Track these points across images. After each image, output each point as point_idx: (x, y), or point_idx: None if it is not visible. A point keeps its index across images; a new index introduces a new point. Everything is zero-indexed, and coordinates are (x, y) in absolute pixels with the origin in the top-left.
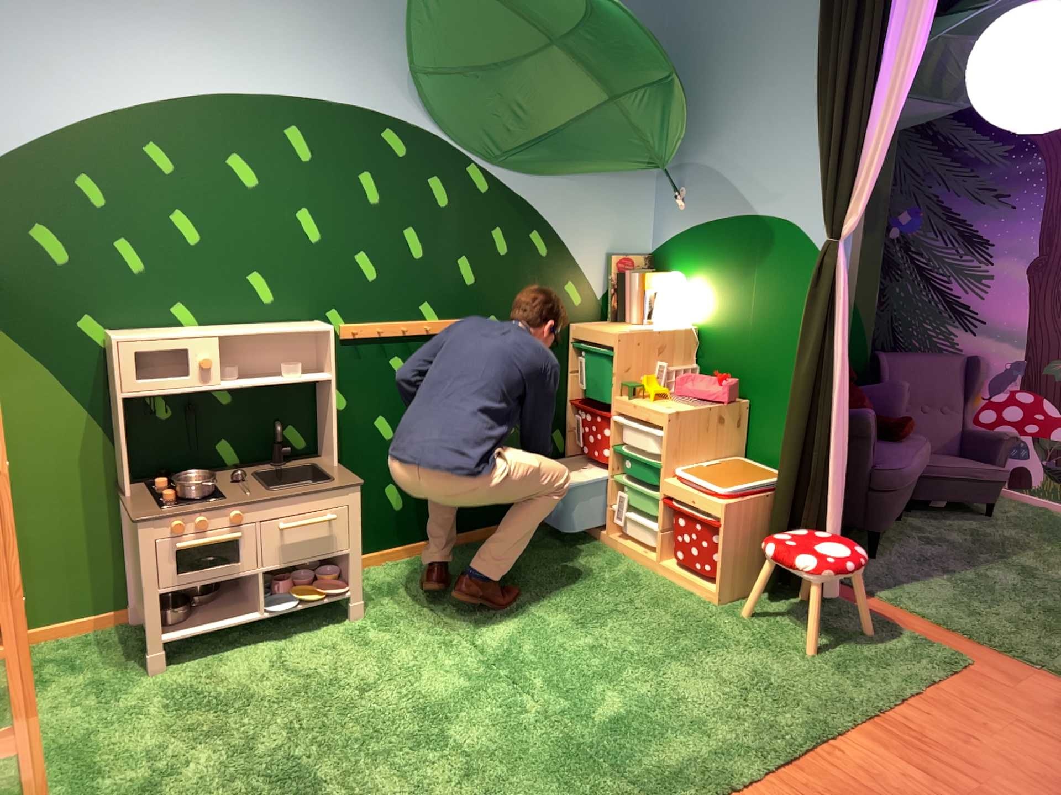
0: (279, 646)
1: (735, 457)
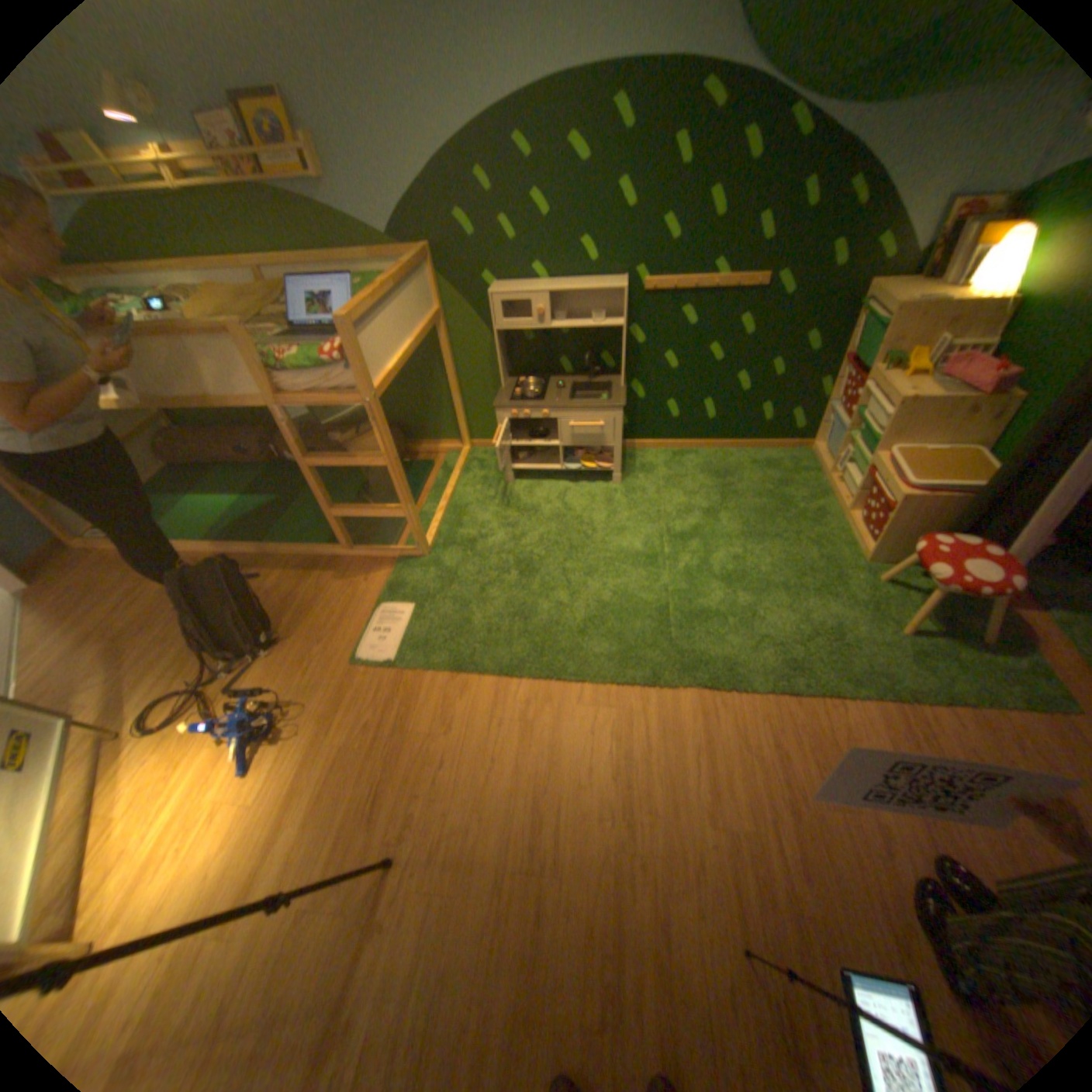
0: (567, 488)
1: (976, 447)
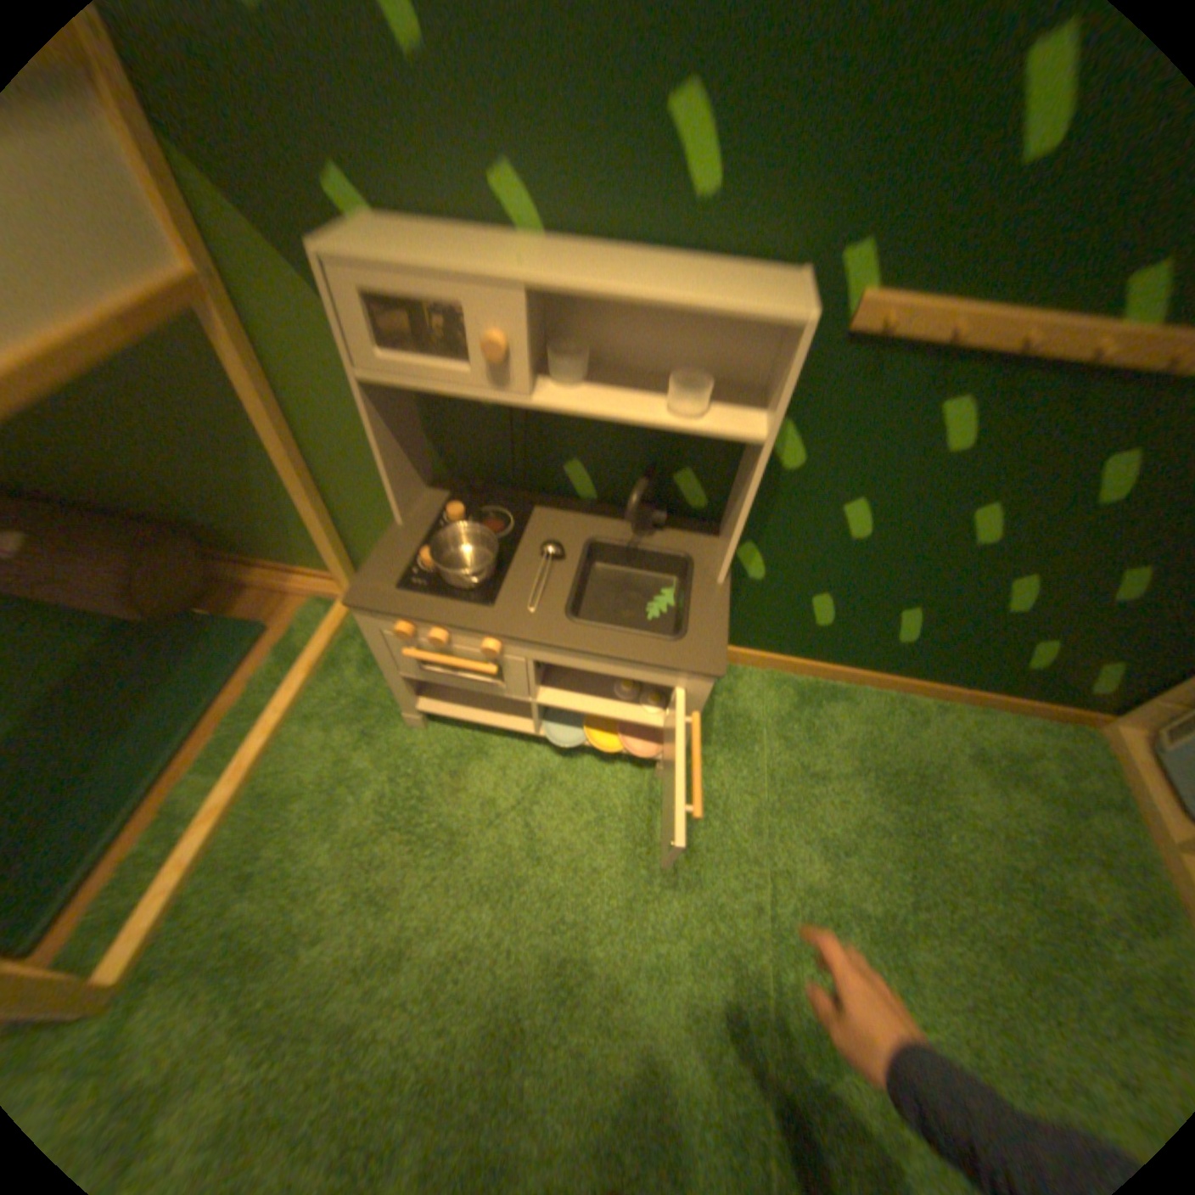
0: (552, 768)
1: None
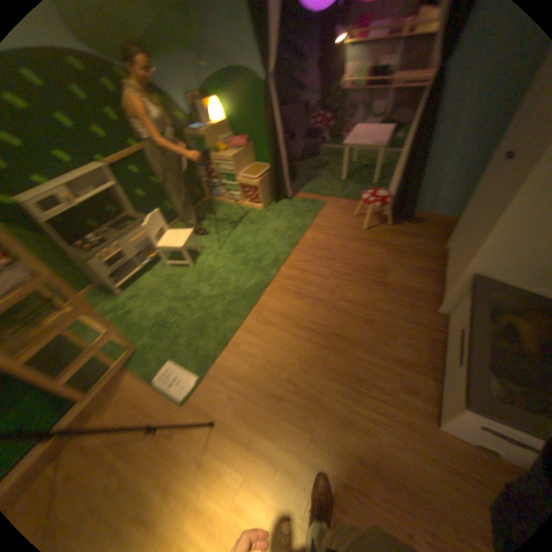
0: (153, 271)
1: (254, 163)
